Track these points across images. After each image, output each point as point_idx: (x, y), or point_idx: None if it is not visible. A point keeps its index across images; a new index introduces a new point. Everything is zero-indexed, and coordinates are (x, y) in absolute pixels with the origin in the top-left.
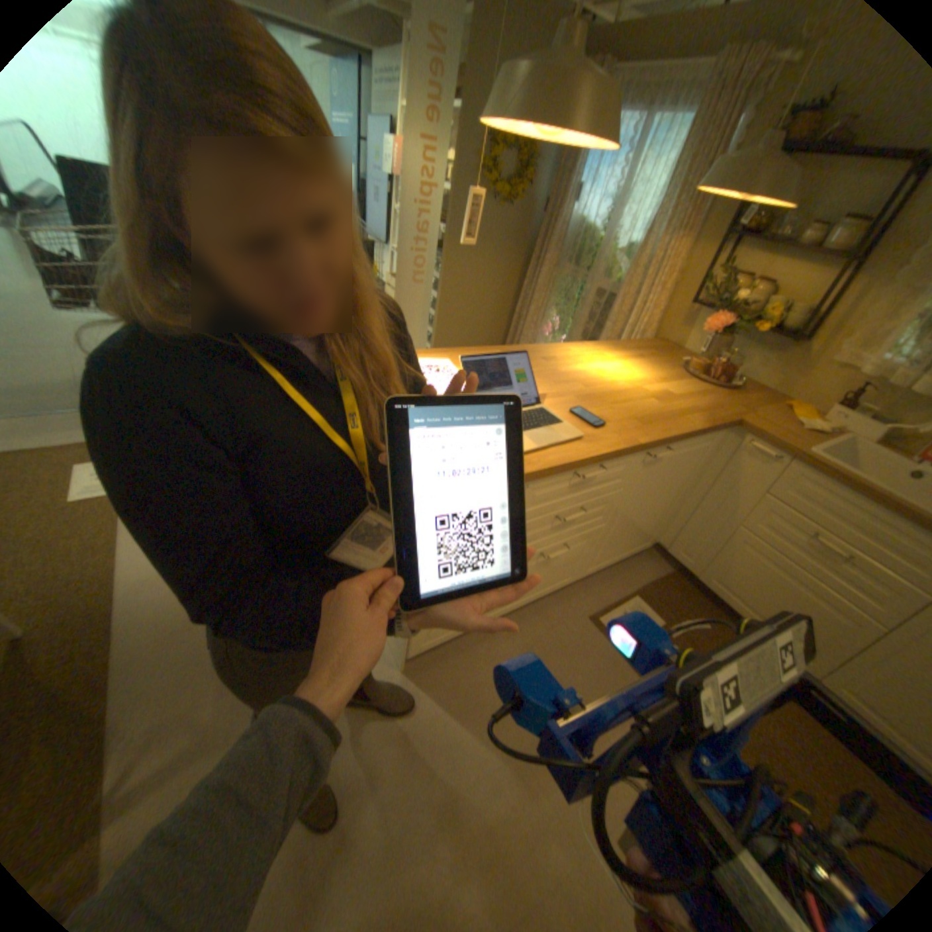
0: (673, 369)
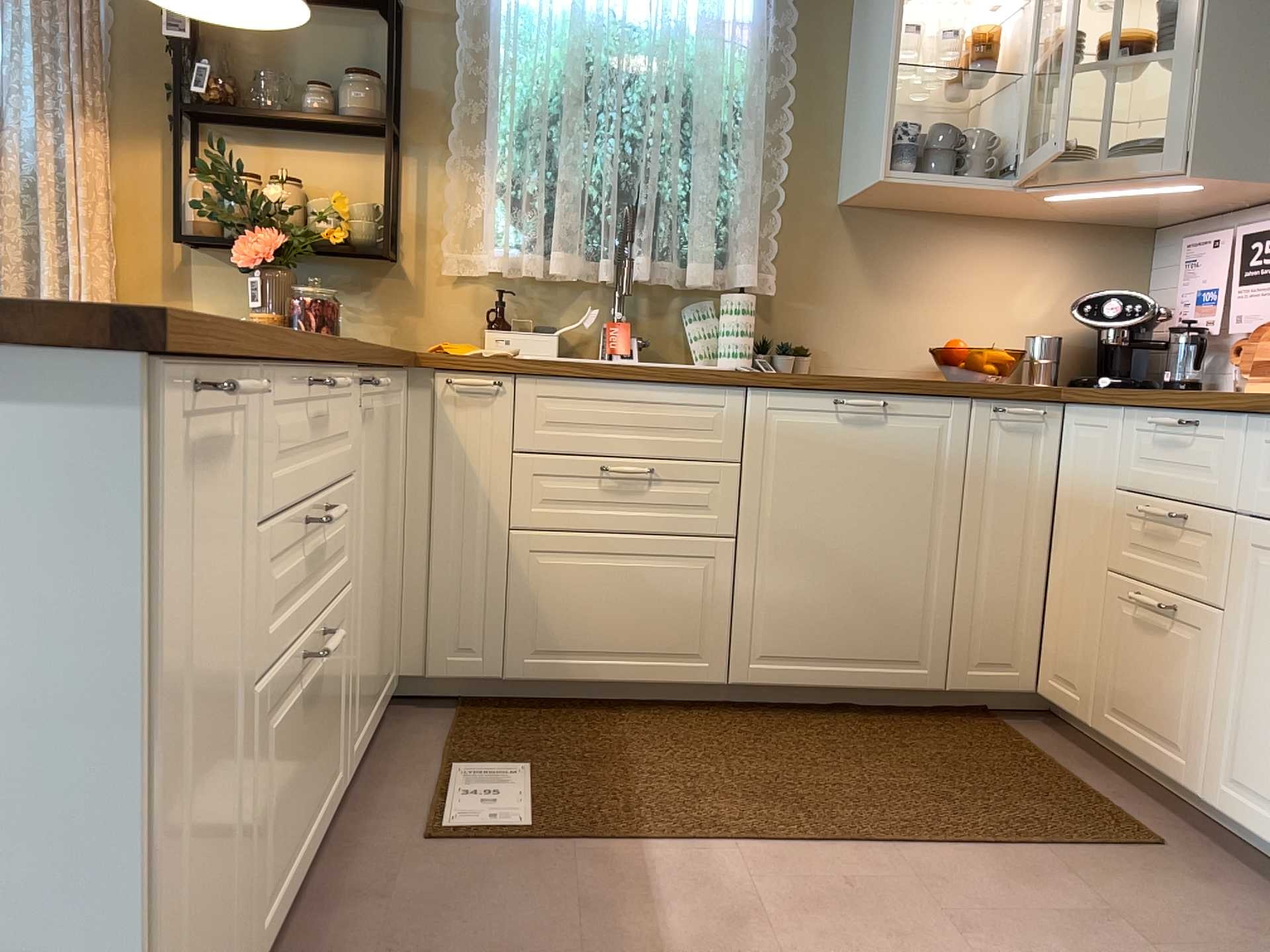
0: None
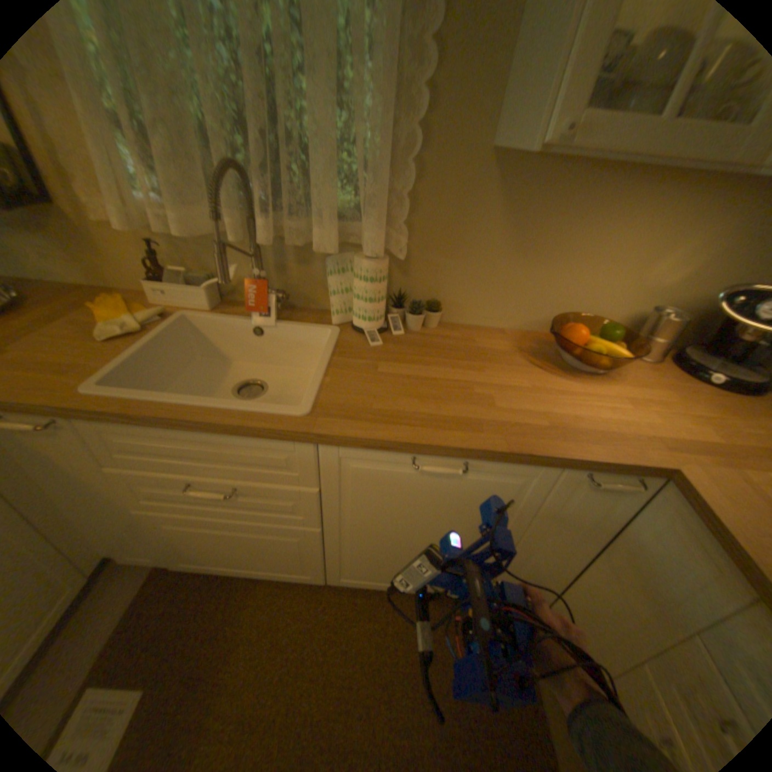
0: None
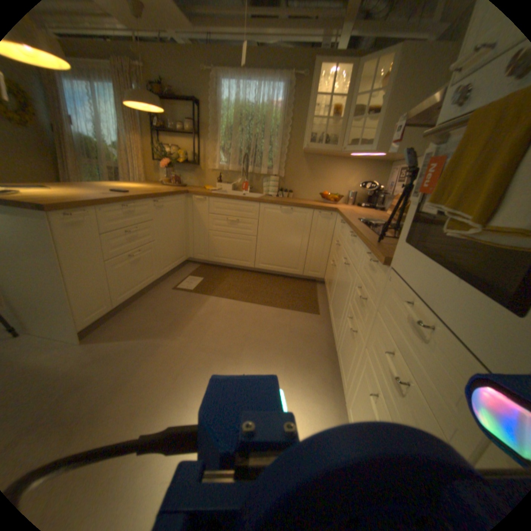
0: (156, 184)
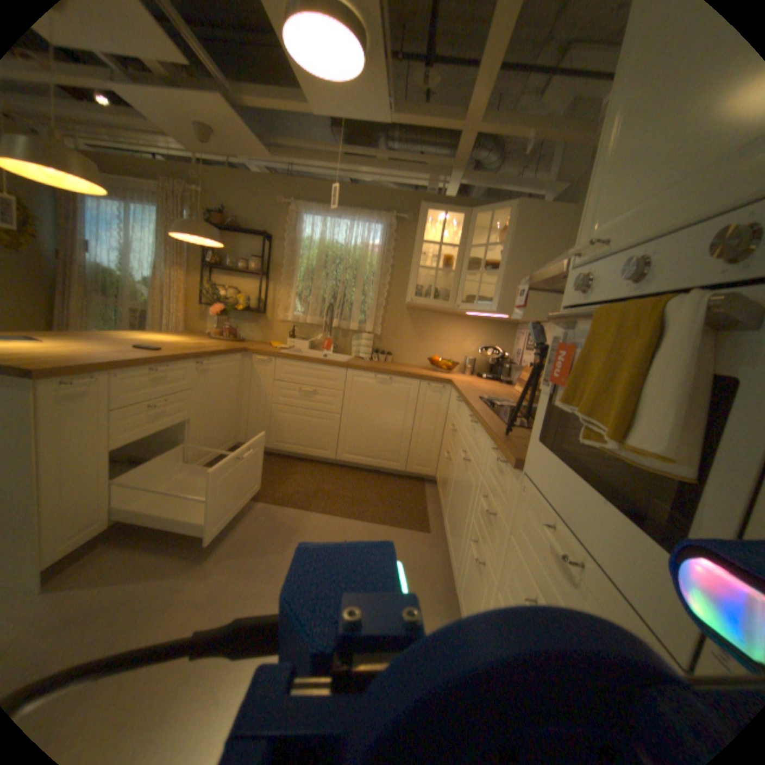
0: (201, 338)
